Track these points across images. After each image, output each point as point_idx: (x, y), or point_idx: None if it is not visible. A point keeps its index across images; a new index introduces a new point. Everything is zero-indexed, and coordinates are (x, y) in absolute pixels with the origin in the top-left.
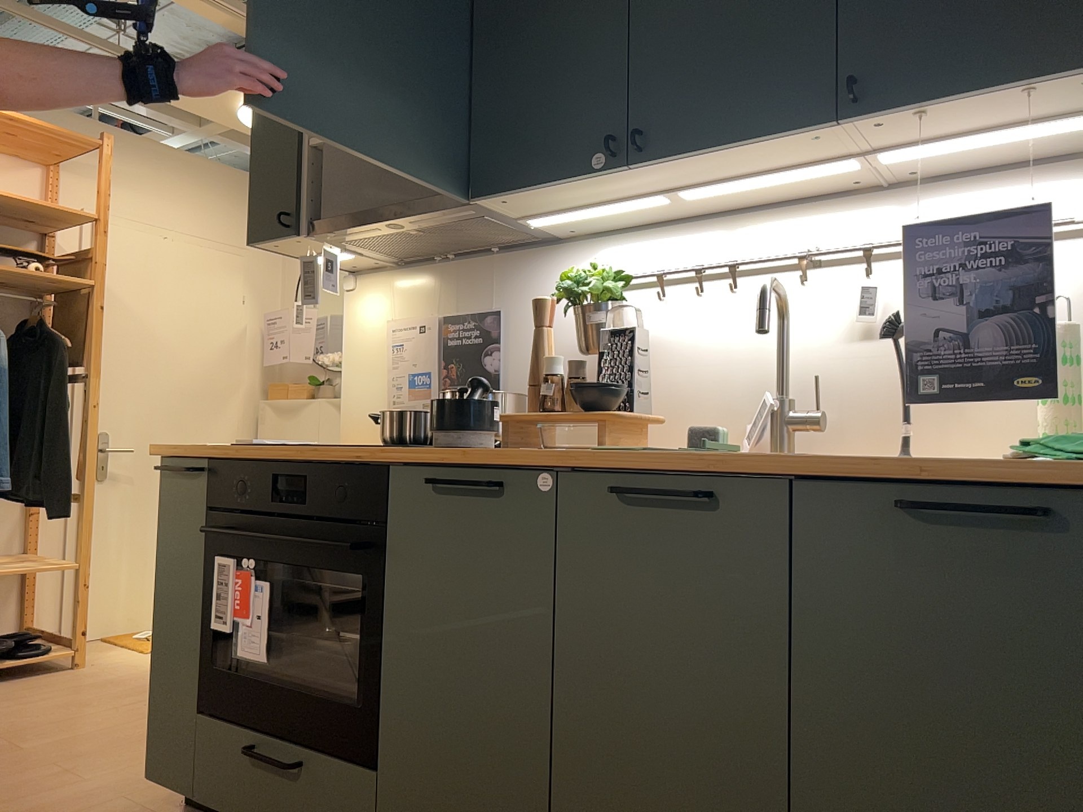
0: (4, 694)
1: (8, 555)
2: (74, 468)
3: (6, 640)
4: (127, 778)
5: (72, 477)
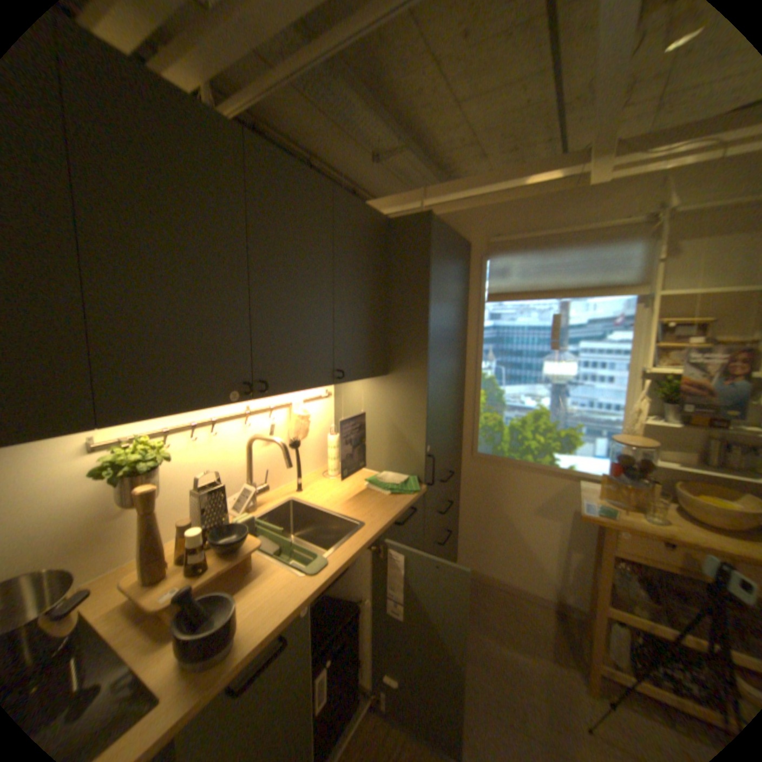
0: None
1: None
2: None
3: None
4: None
5: None
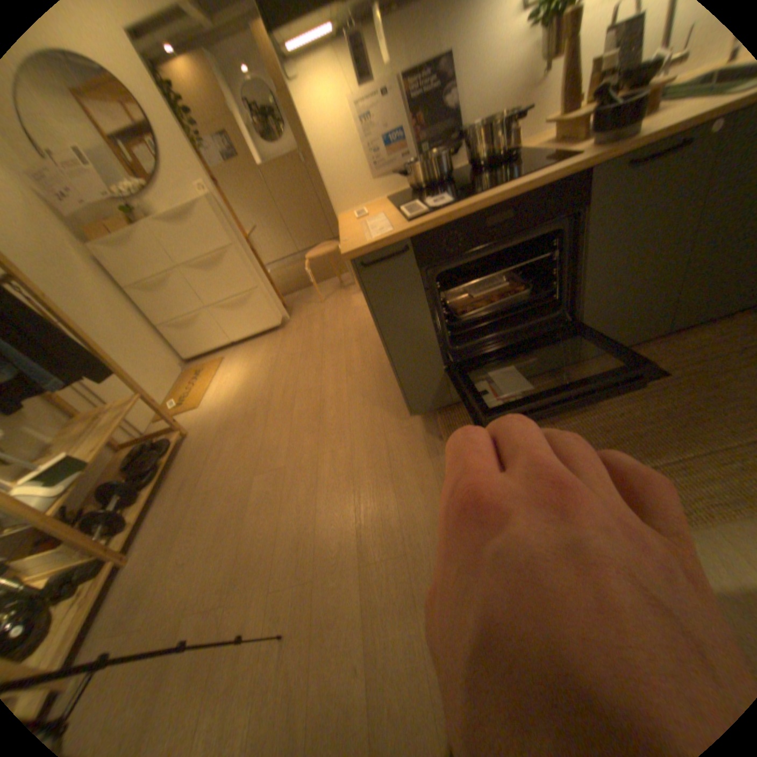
0: (191, 467)
1: (67, 425)
2: (79, 344)
3: (146, 453)
4: (362, 428)
5: (86, 349)
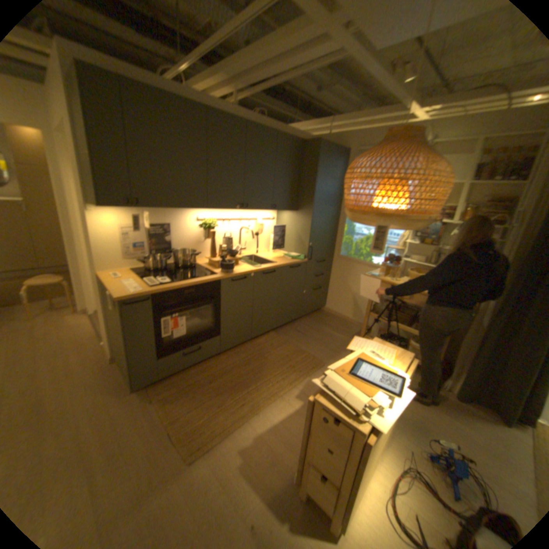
0: None
1: None
2: None
3: None
4: (85, 414)
5: None
